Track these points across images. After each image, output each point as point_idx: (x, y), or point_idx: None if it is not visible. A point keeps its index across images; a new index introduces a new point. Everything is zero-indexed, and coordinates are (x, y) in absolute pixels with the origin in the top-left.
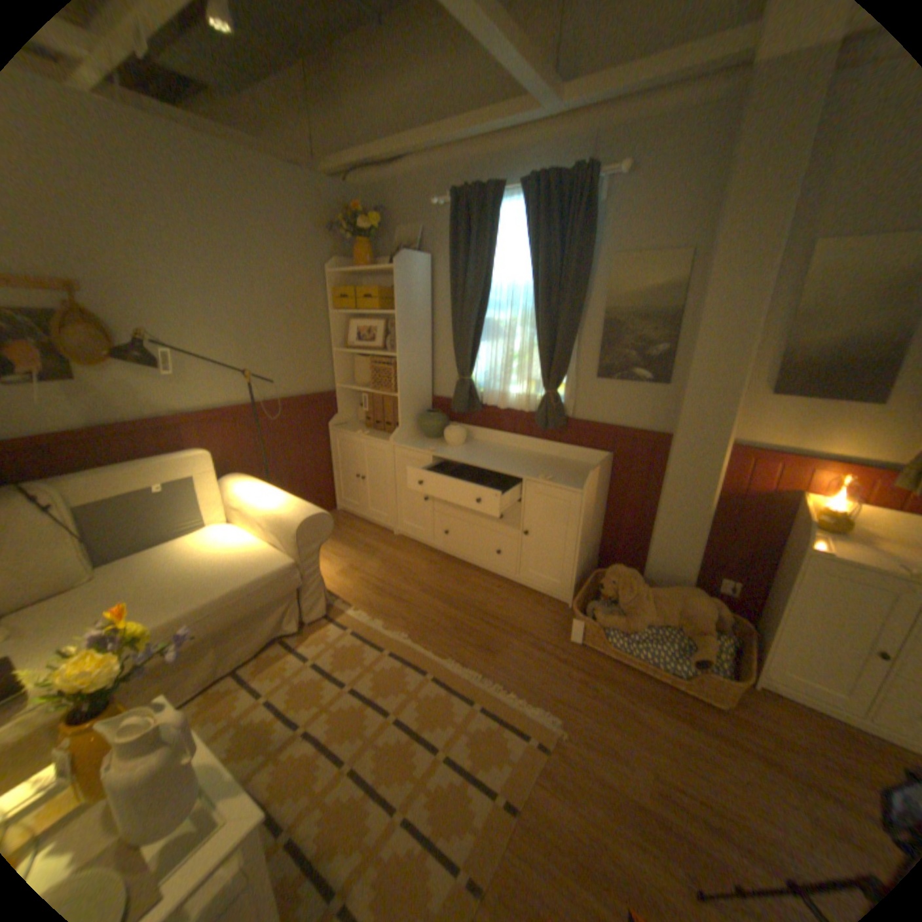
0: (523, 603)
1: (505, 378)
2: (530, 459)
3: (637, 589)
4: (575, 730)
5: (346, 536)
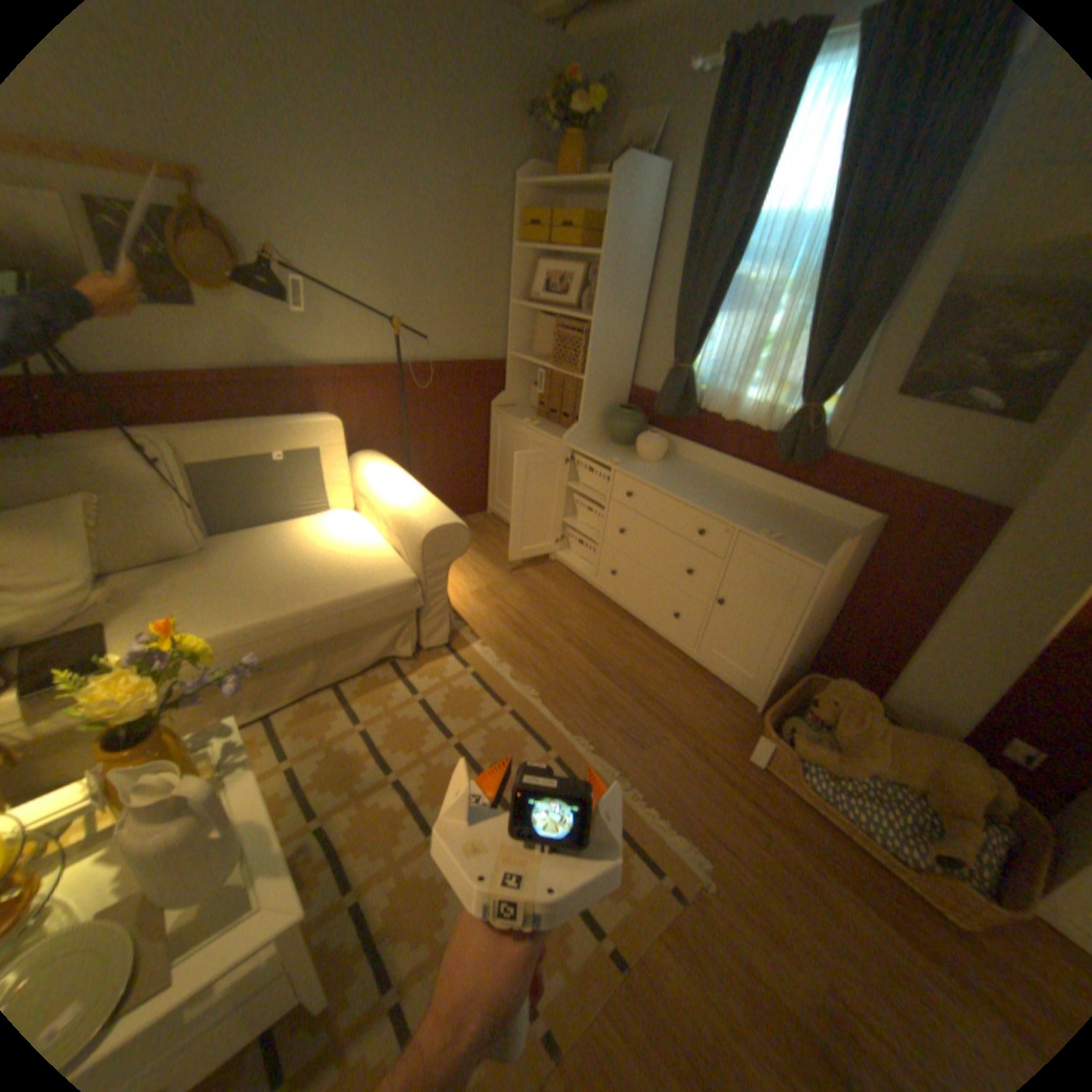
0: (696, 689)
1: (744, 373)
2: (752, 500)
3: (872, 724)
4: (728, 885)
5: (492, 548)
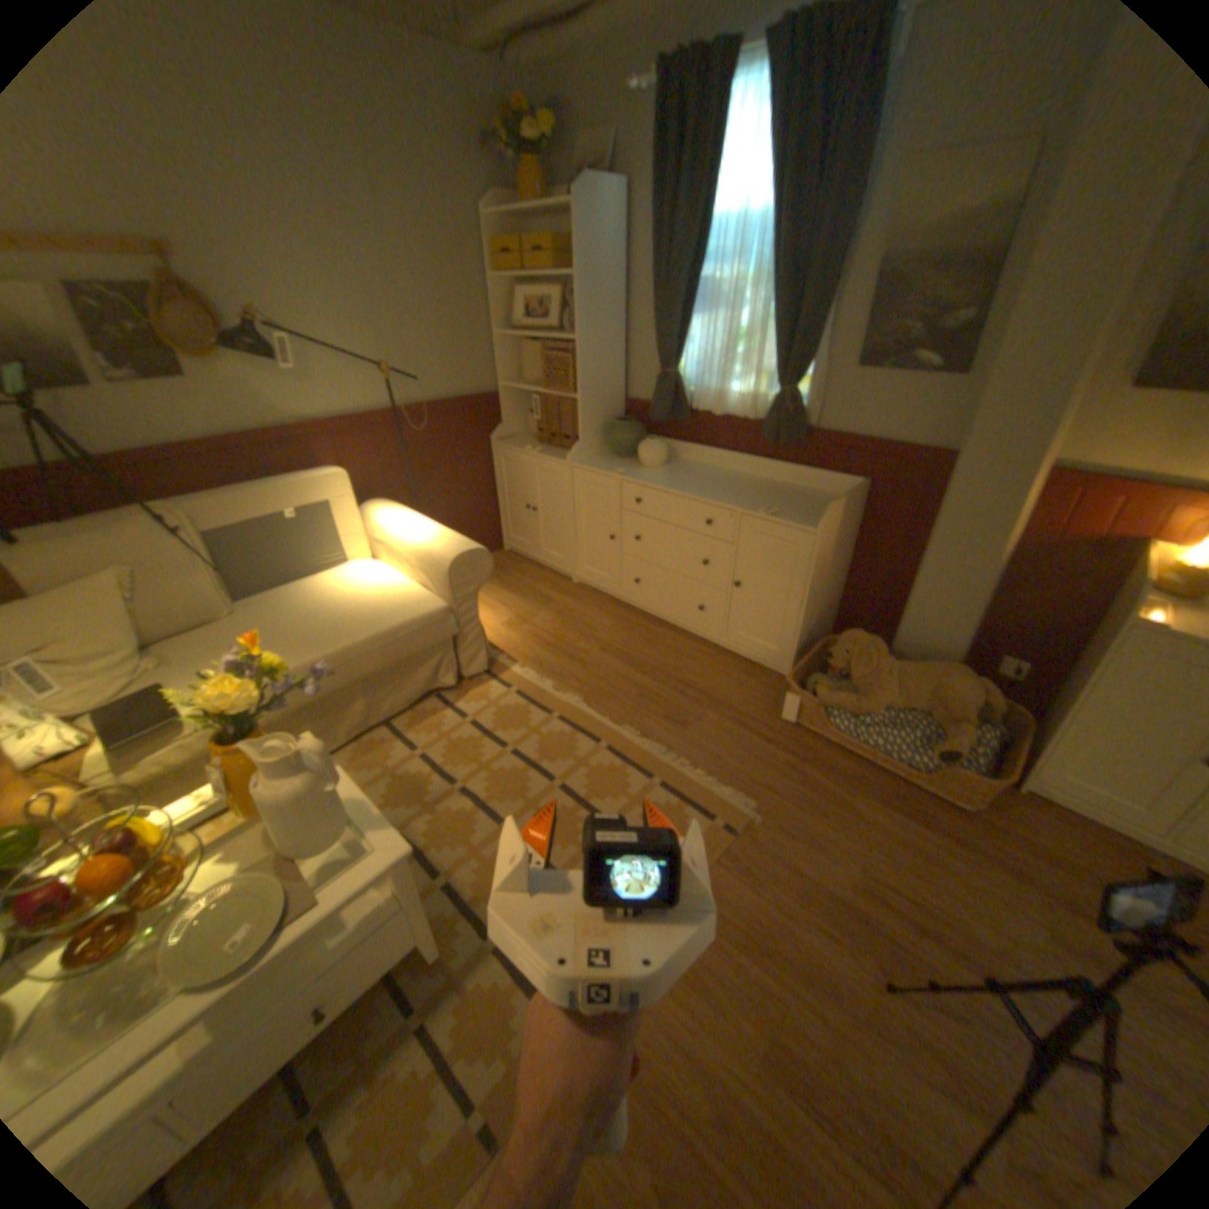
0: (728, 671)
1: (724, 369)
2: (751, 486)
3: (878, 661)
4: (771, 815)
5: (514, 581)
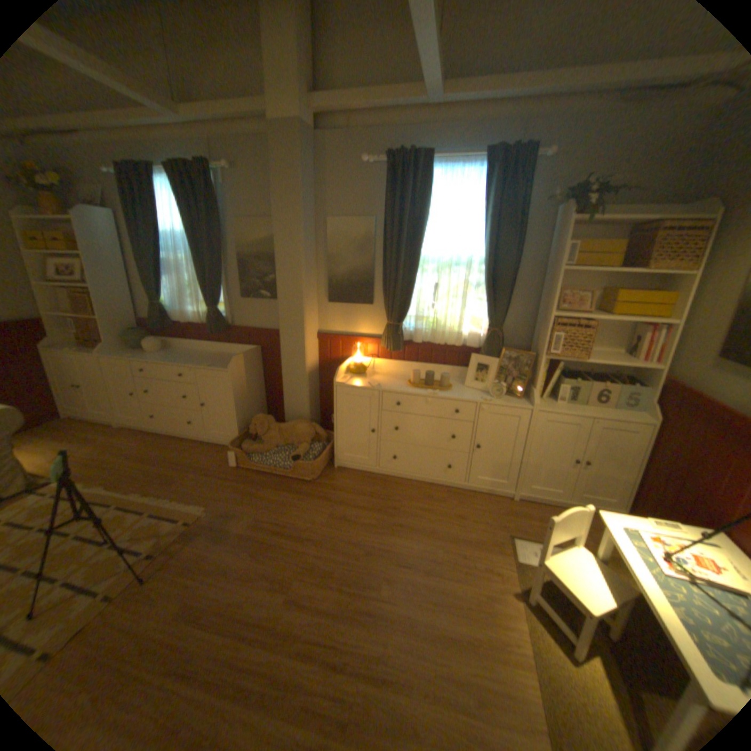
0: (206, 454)
1: (180, 301)
2: (206, 357)
3: (268, 427)
4: (212, 512)
5: (65, 437)
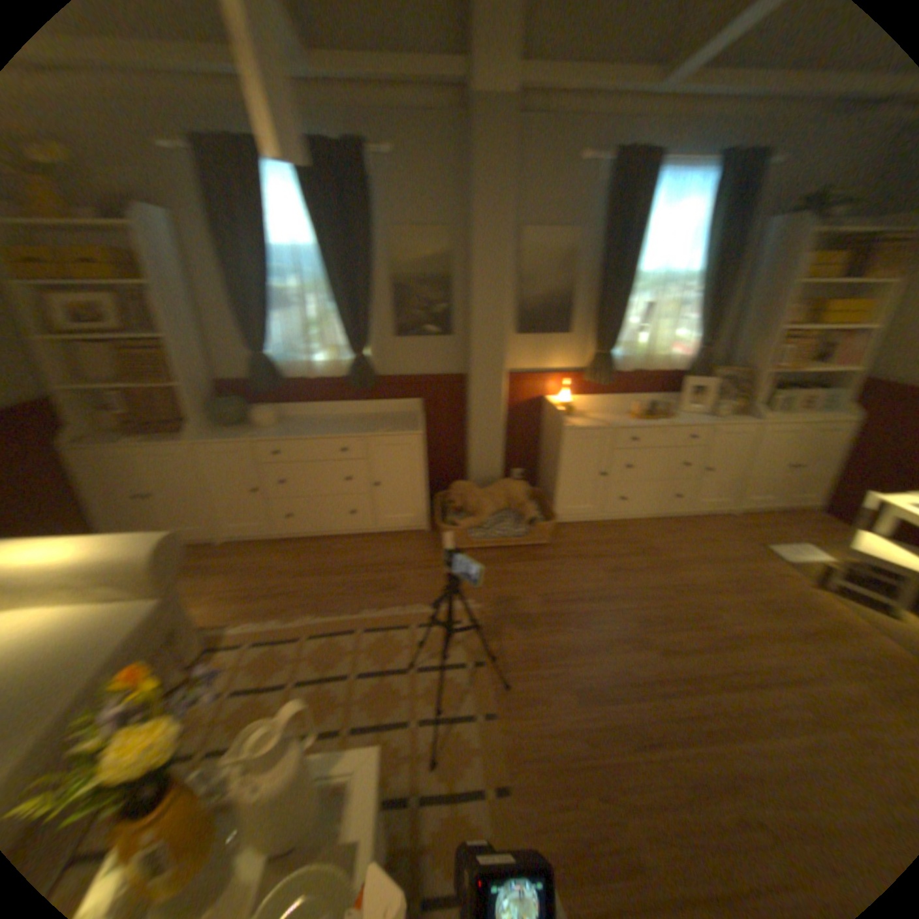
0: (393, 544)
1: (312, 348)
2: (357, 421)
3: (477, 493)
4: (484, 600)
5: None
